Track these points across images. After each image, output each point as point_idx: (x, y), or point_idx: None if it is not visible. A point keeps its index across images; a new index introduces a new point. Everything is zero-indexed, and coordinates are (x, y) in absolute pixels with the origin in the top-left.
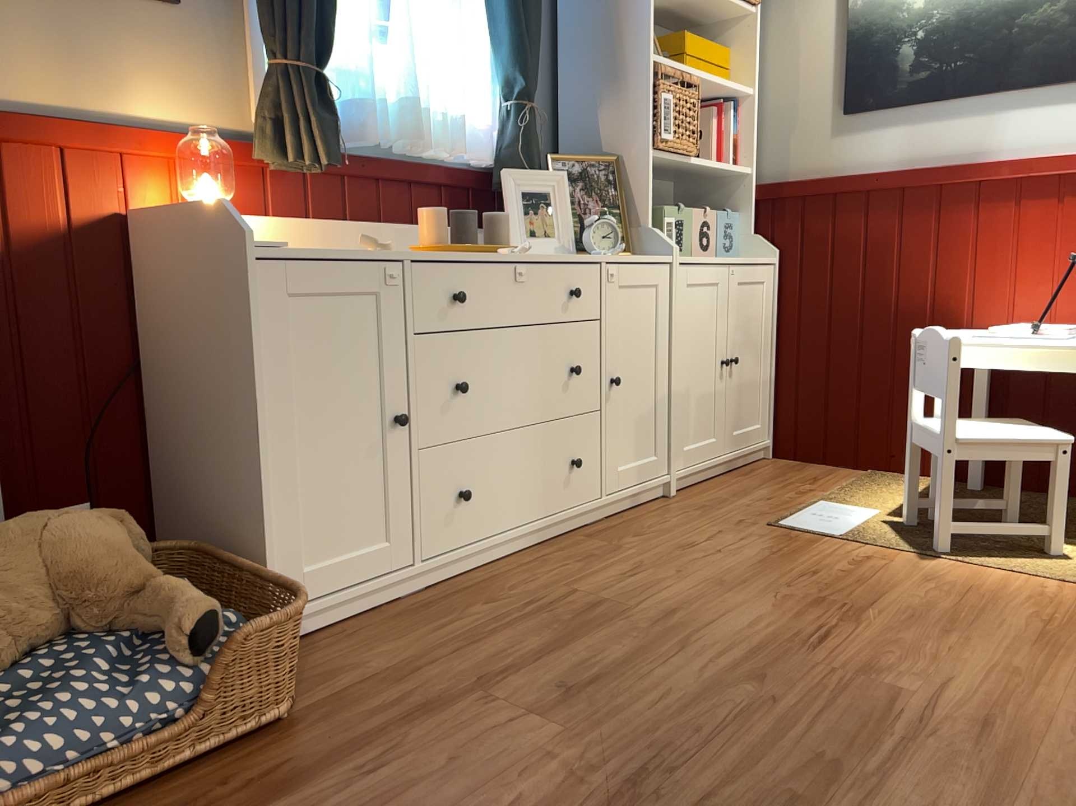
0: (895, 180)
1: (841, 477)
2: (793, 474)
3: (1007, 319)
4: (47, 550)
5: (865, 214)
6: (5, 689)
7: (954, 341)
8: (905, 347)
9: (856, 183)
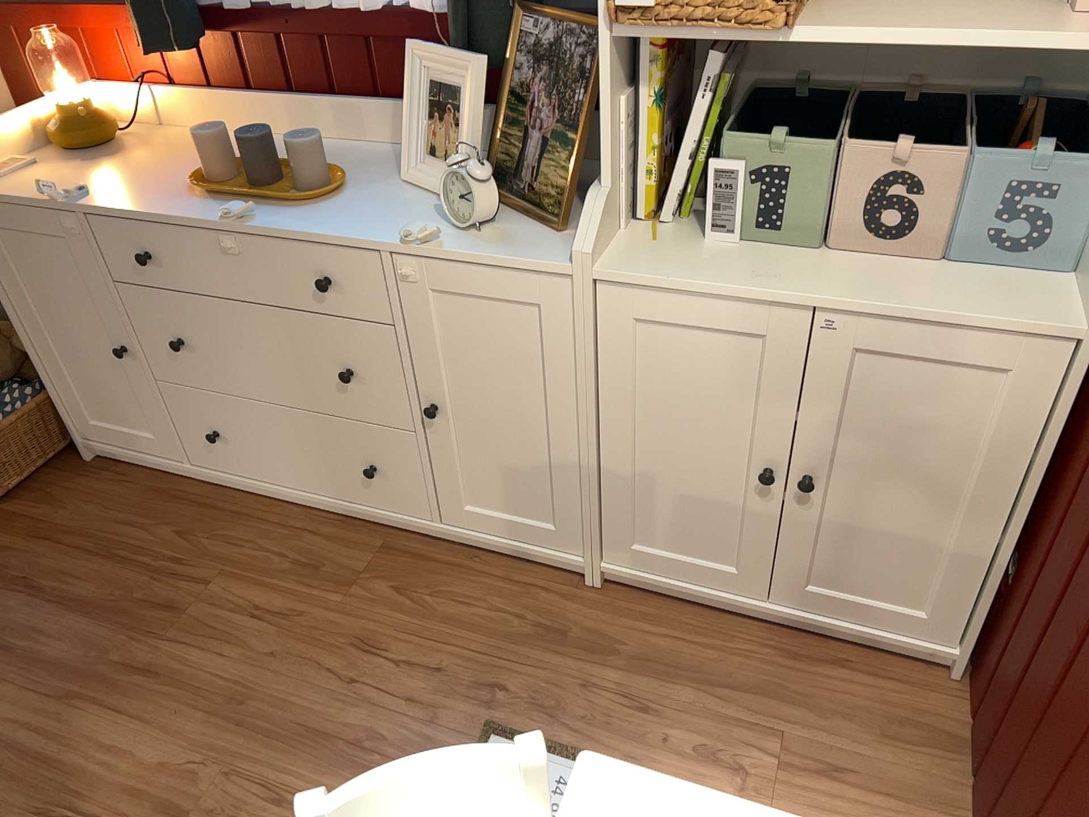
0: None
1: None
2: (850, 731)
3: None
4: None
5: None
6: None
7: None
8: None
9: None
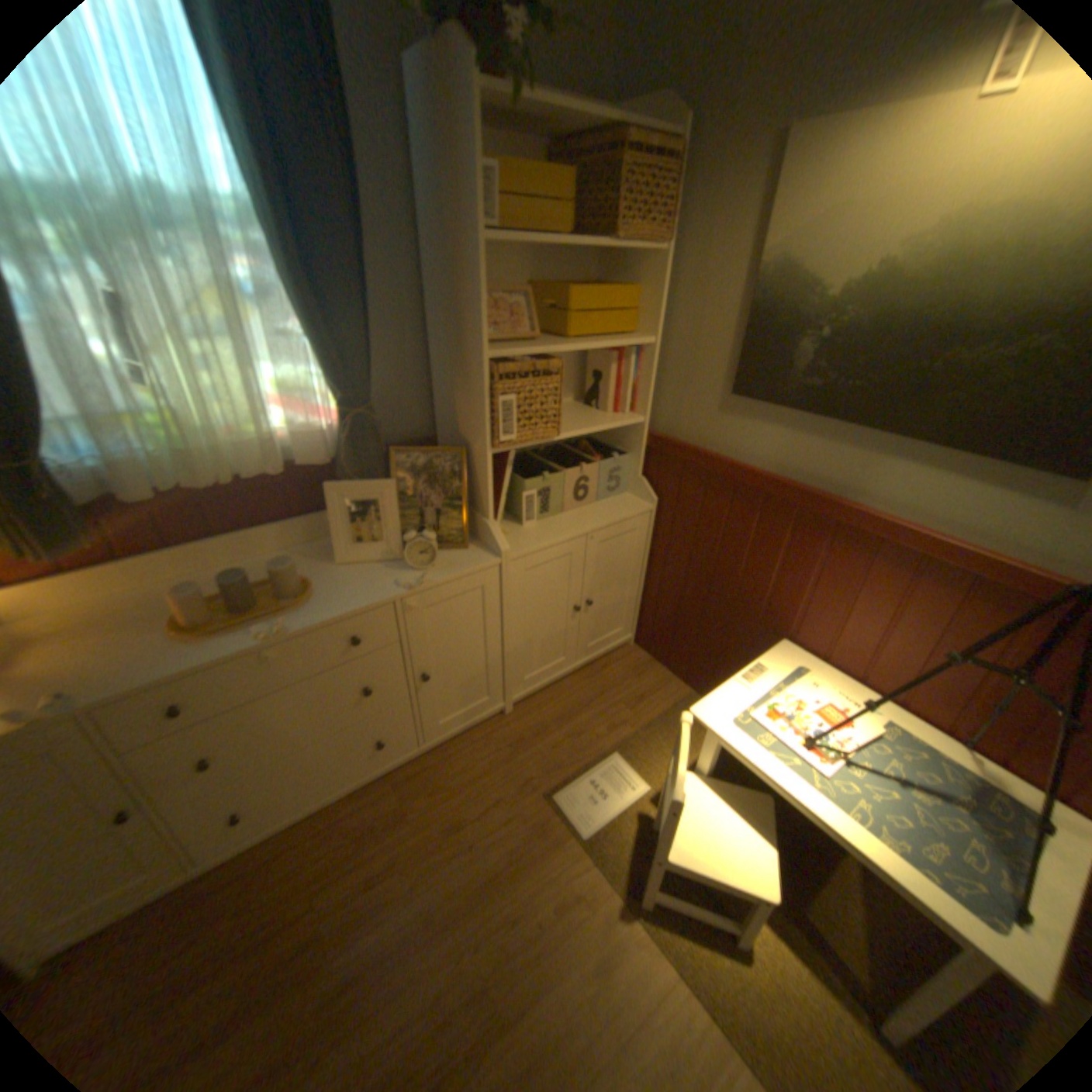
0: (763, 485)
1: (664, 701)
2: (630, 685)
3: (830, 654)
4: None
5: (732, 501)
6: None
7: (678, 805)
8: (739, 627)
9: (728, 471)
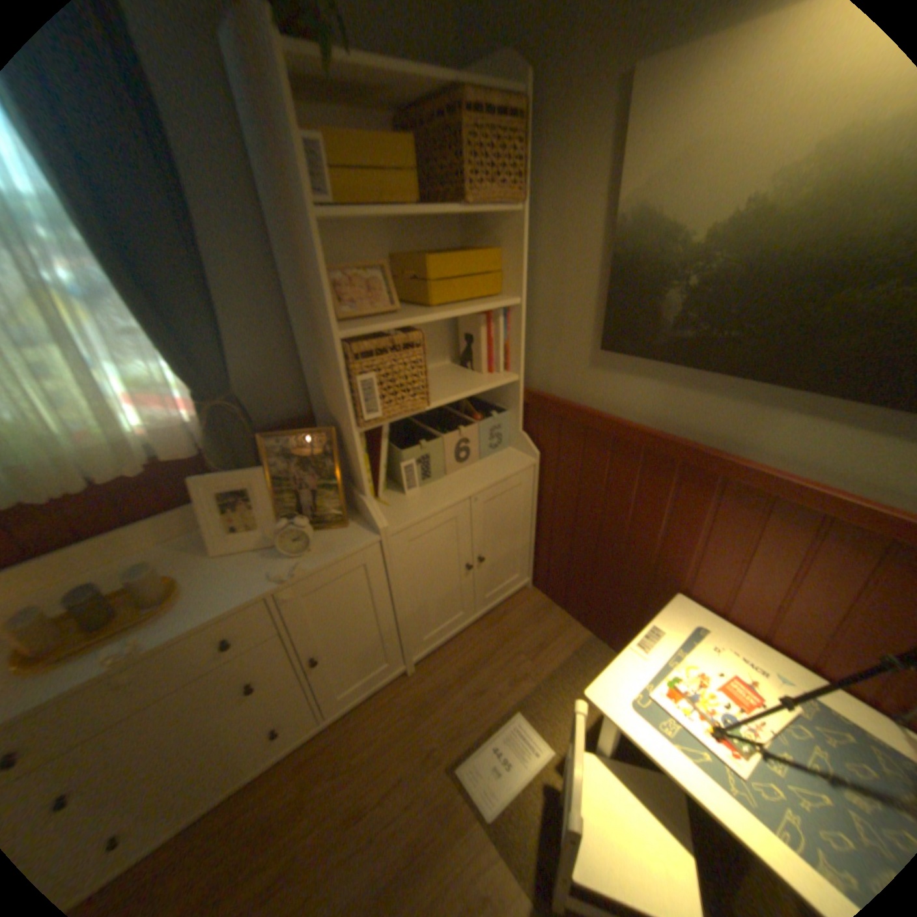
0: (642, 440)
1: (565, 648)
2: (530, 632)
3: (729, 611)
4: None
5: (612, 454)
6: None
7: (576, 835)
8: (631, 577)
9: (606, 426)
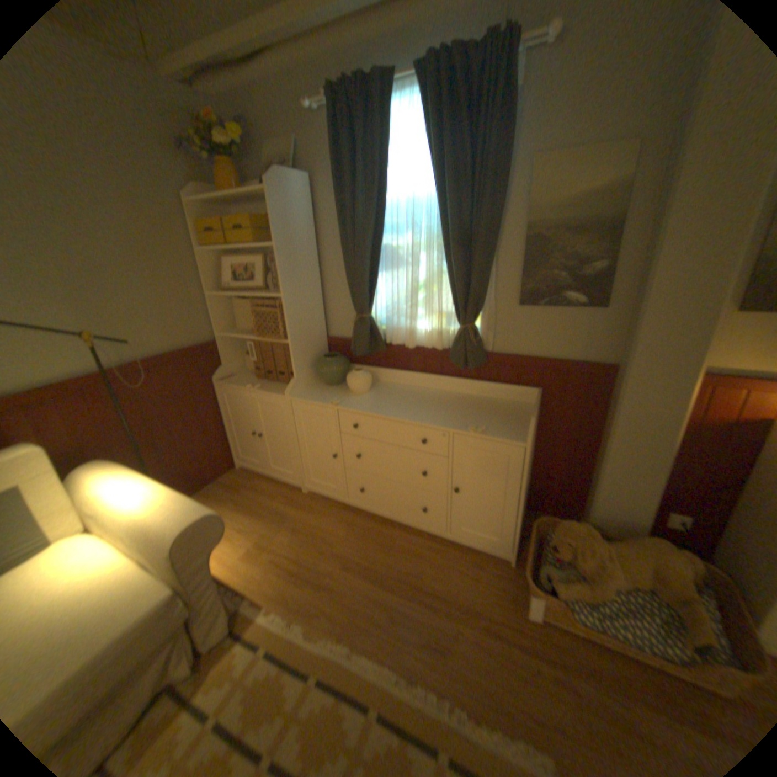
0: None
1: None
2: None
3: None
4: (658, 566)
5: None
6: (625, 600)
7: None
8: None
9: None
